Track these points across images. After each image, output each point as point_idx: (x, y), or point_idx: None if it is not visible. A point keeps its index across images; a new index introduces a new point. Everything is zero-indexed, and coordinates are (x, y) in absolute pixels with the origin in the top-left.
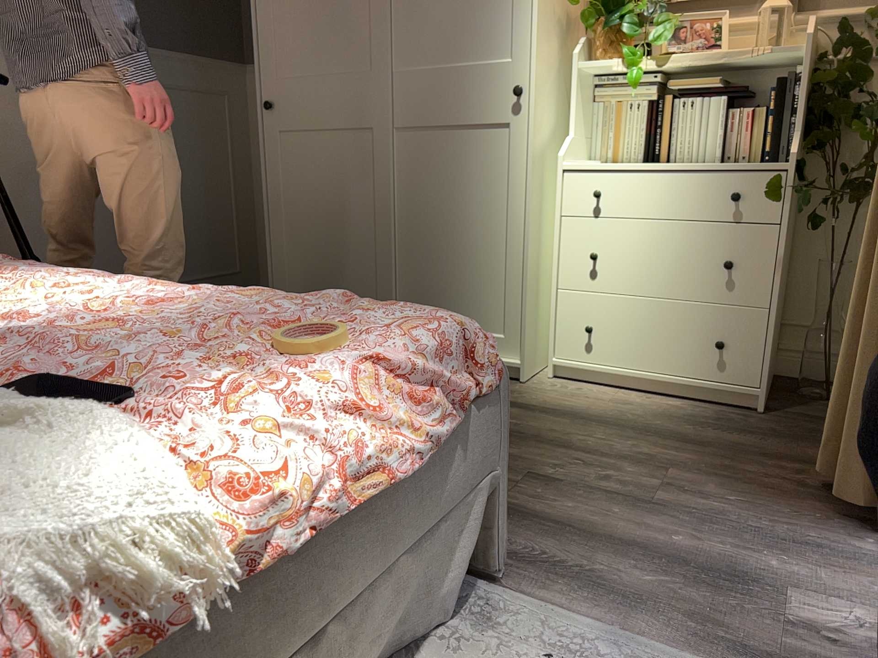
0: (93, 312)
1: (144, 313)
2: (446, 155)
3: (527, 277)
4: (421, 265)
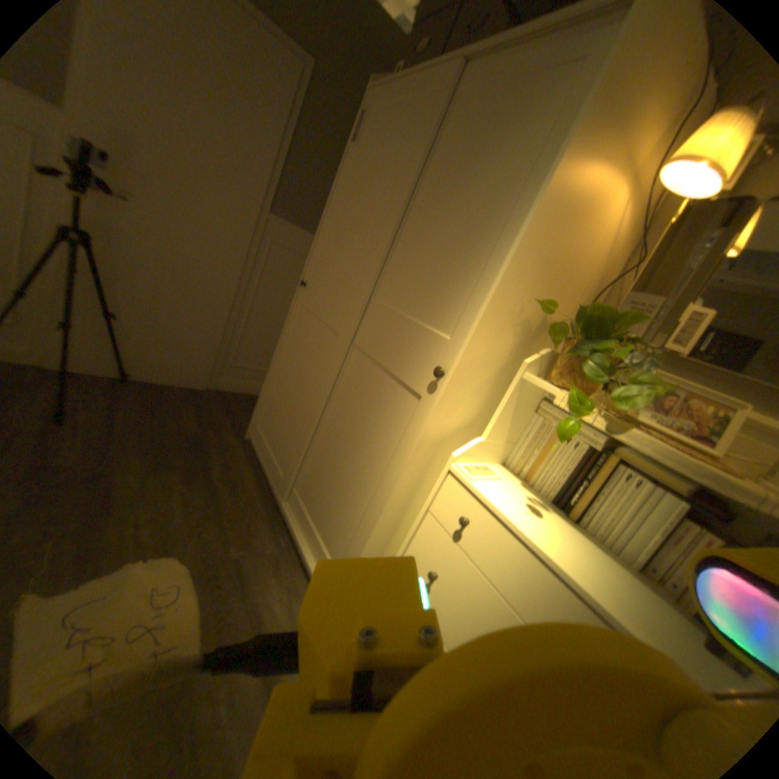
0: None
1: None
2: (370, 388)
3: (366, 543)
4: (321, 460)
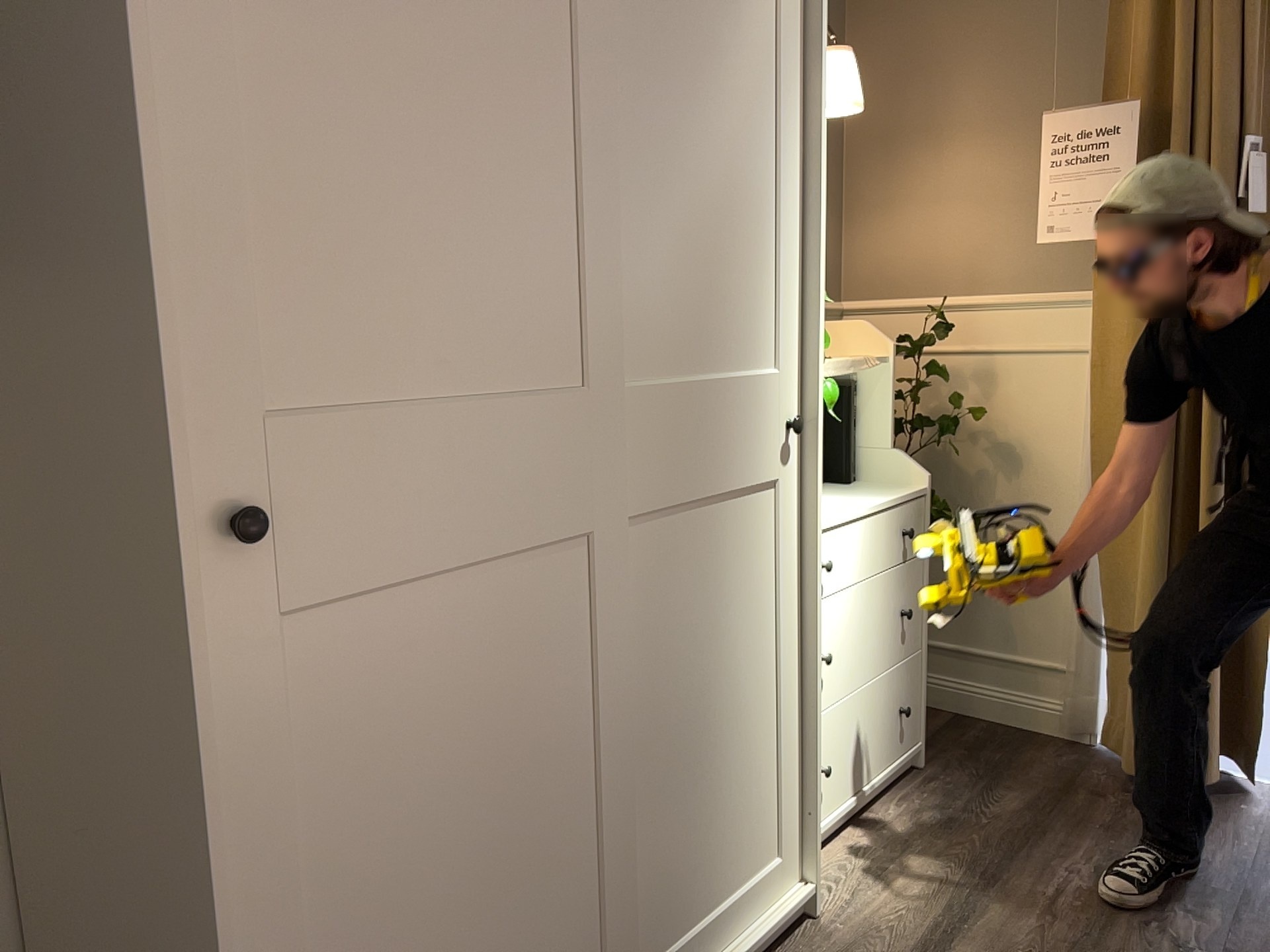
0: None
1: None
2: (699, 558)
3: (816, 733)
4: (663, 818)
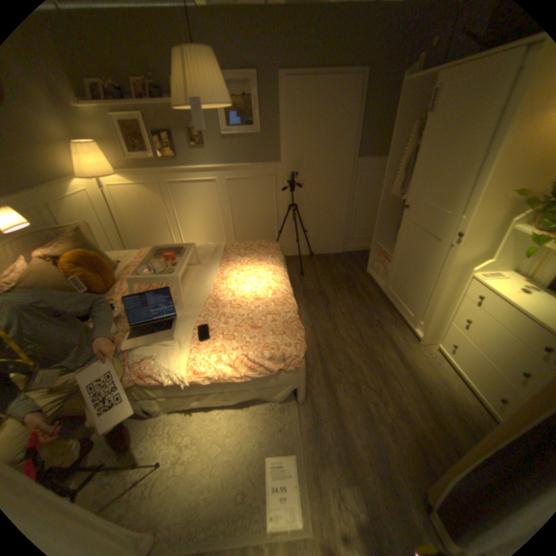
0: (249, 294)
1: (252, 302)
2: (429, 244)
3: (435, 311)
4: (409, 279)
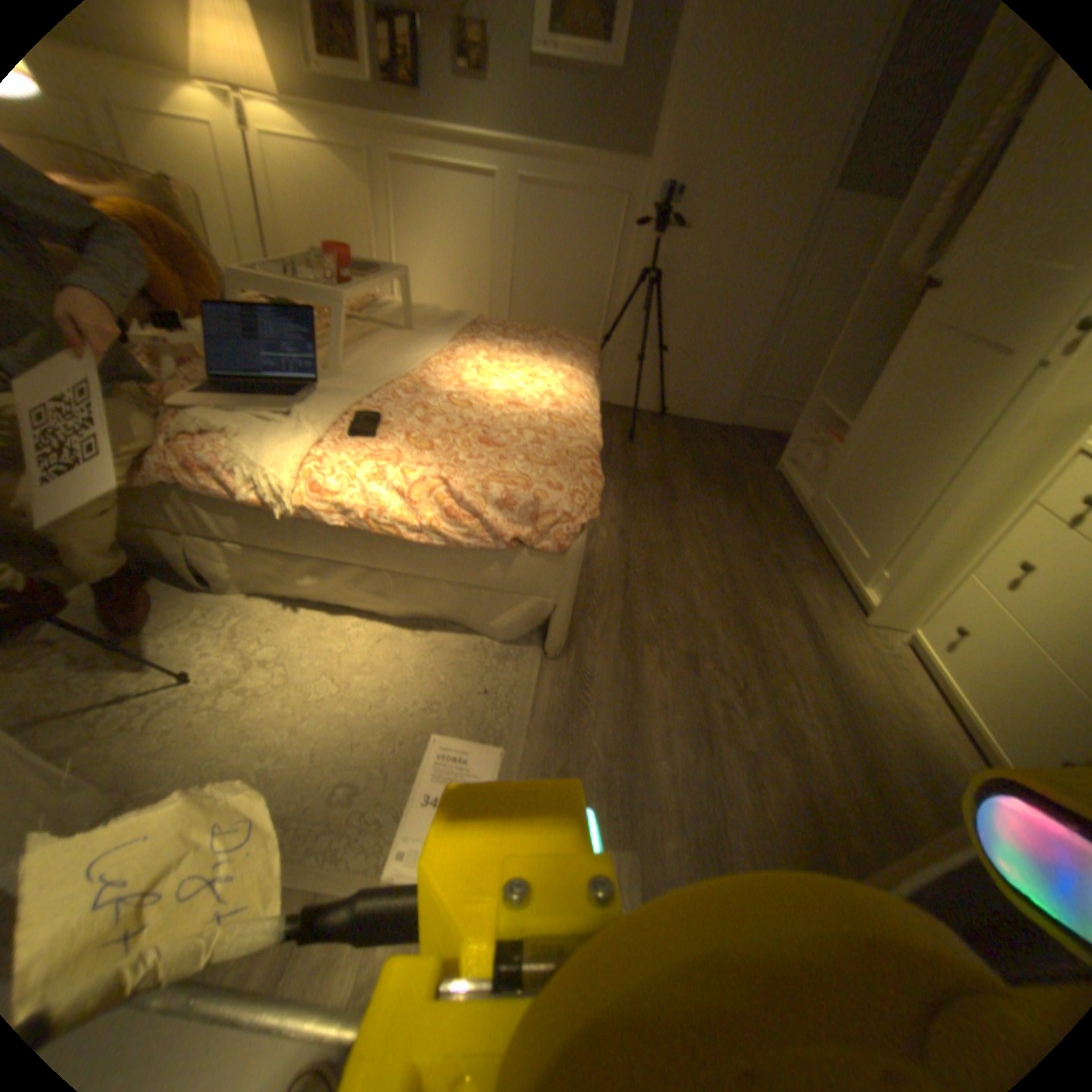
0: (498, 392)
1: (498, 403)
2: (971, 374)
3: (936, 538)
4: (882, 472)
